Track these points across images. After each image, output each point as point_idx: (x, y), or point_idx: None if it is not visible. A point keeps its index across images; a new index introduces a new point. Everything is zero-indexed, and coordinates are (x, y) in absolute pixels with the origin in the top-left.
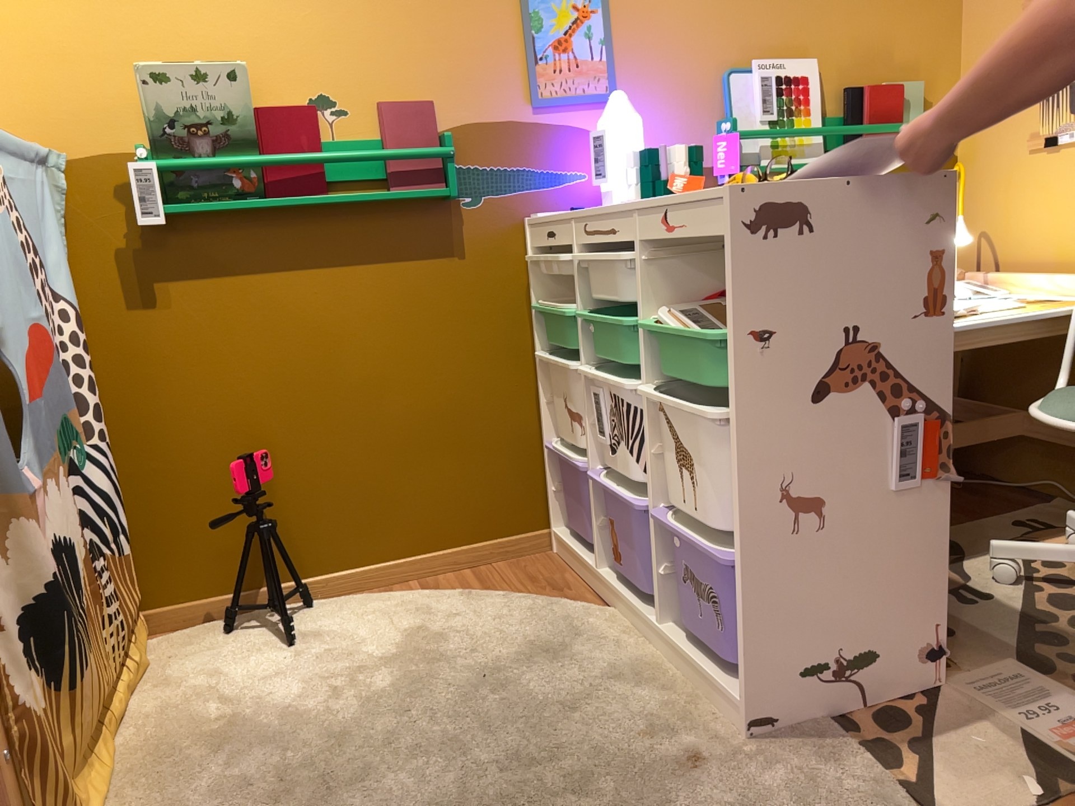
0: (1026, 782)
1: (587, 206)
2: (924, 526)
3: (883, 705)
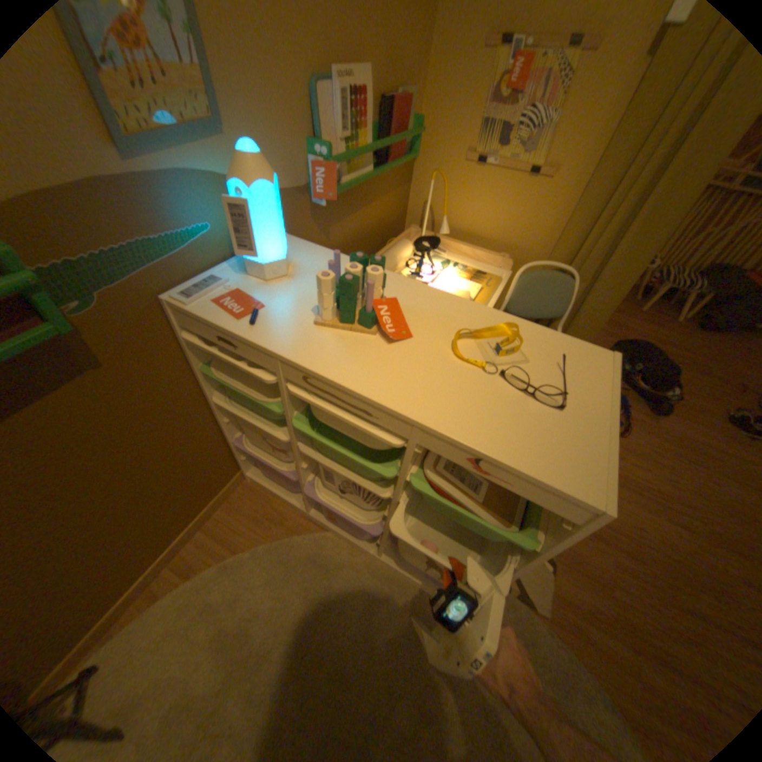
0: None
1: (216, 257)
2: None
3: None
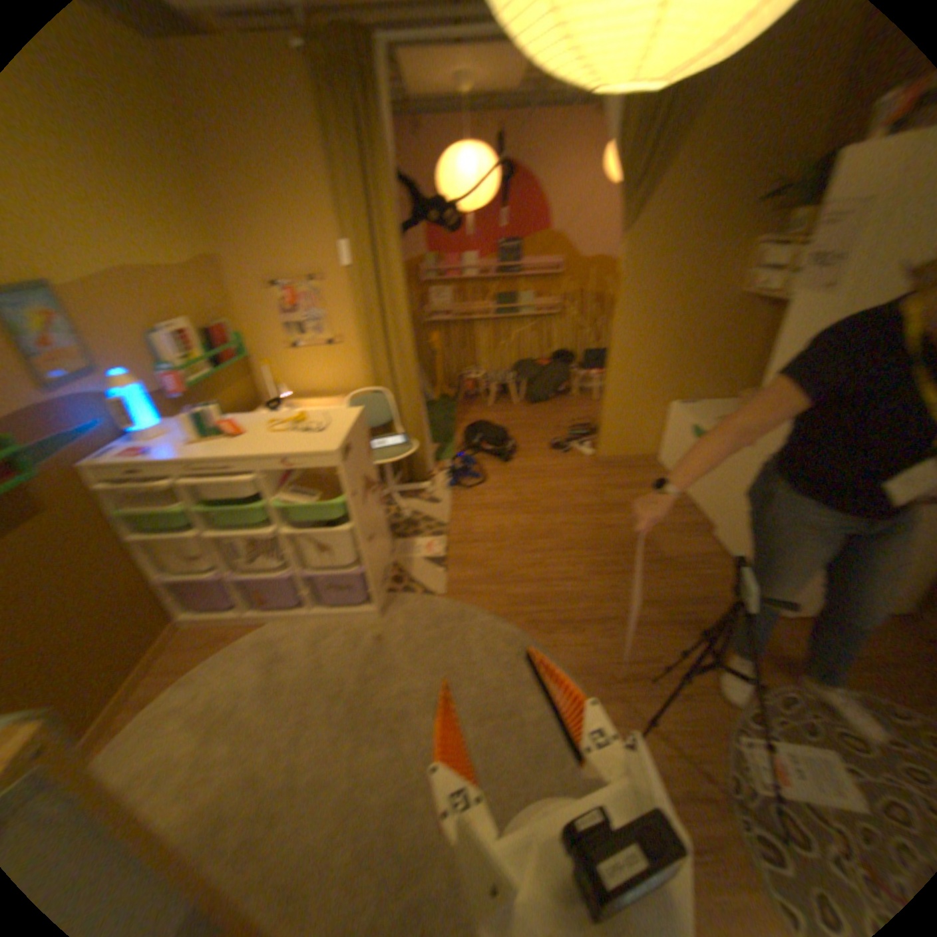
0: (436, 568)
1: (113, 438)
2: (384, 519)
3: (391, 576)
